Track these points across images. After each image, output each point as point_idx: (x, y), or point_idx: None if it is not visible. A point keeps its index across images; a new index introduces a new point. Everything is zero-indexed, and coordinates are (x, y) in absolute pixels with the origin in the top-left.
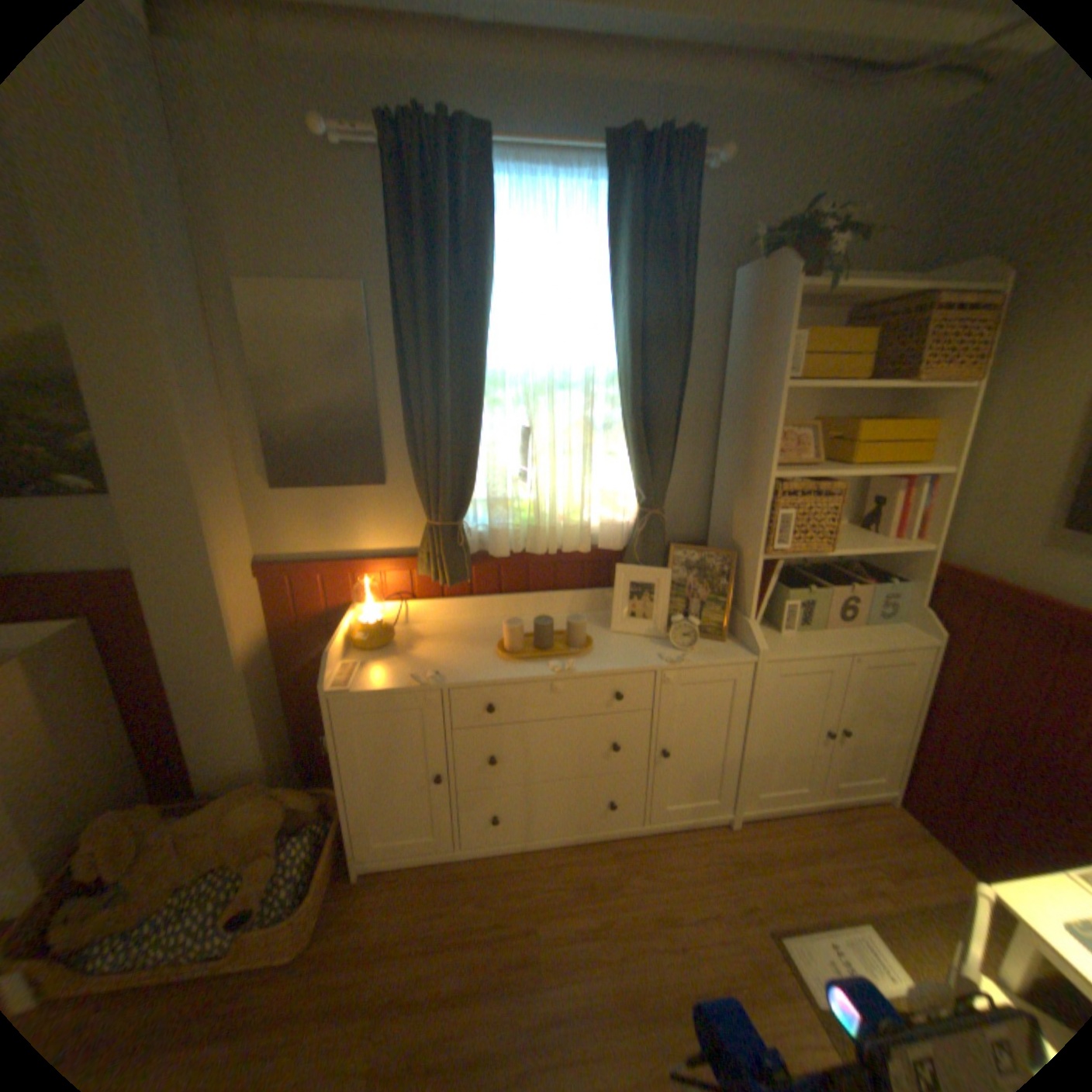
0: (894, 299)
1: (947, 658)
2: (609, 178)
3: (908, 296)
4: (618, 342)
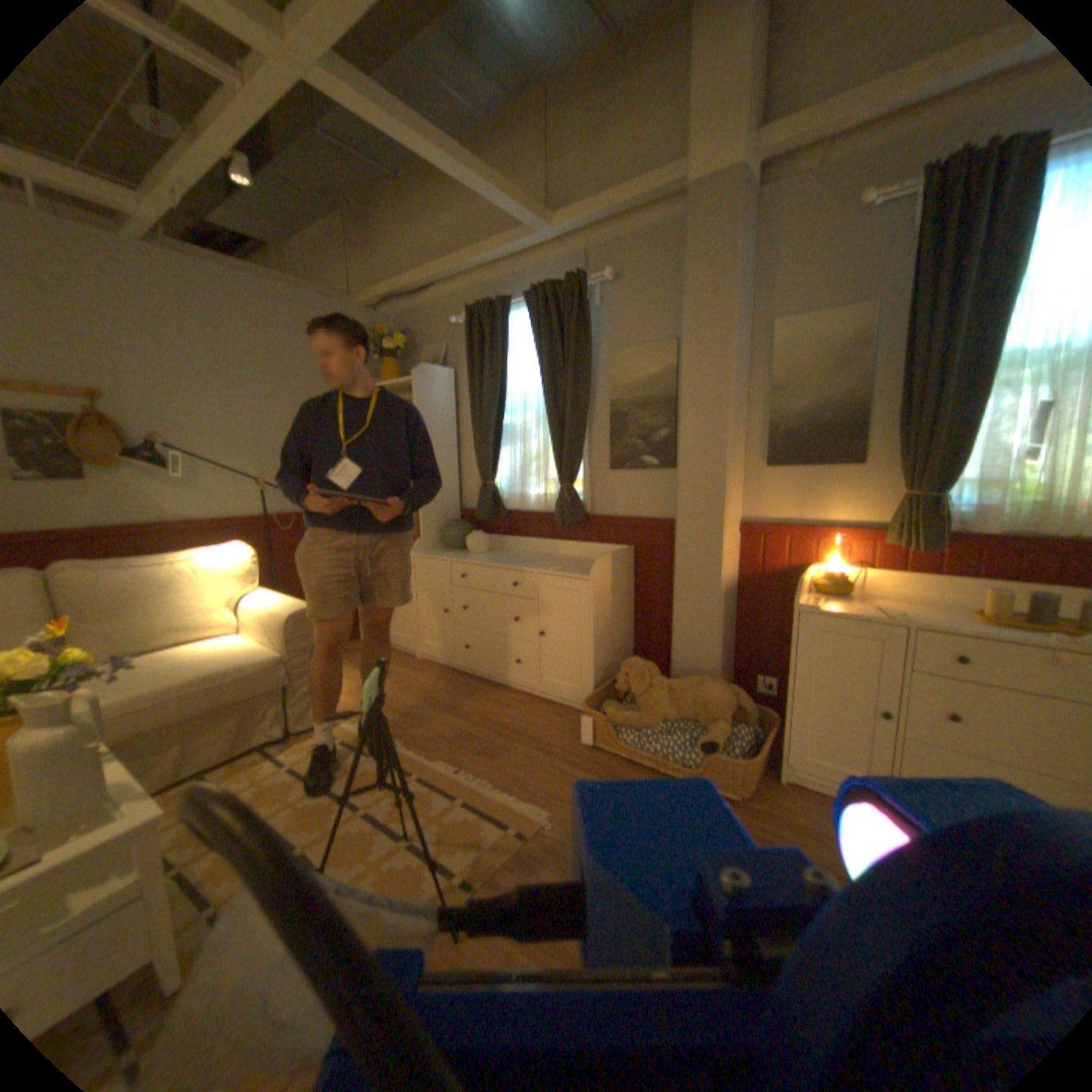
0: None
1: None
2: None
3: None
4: None
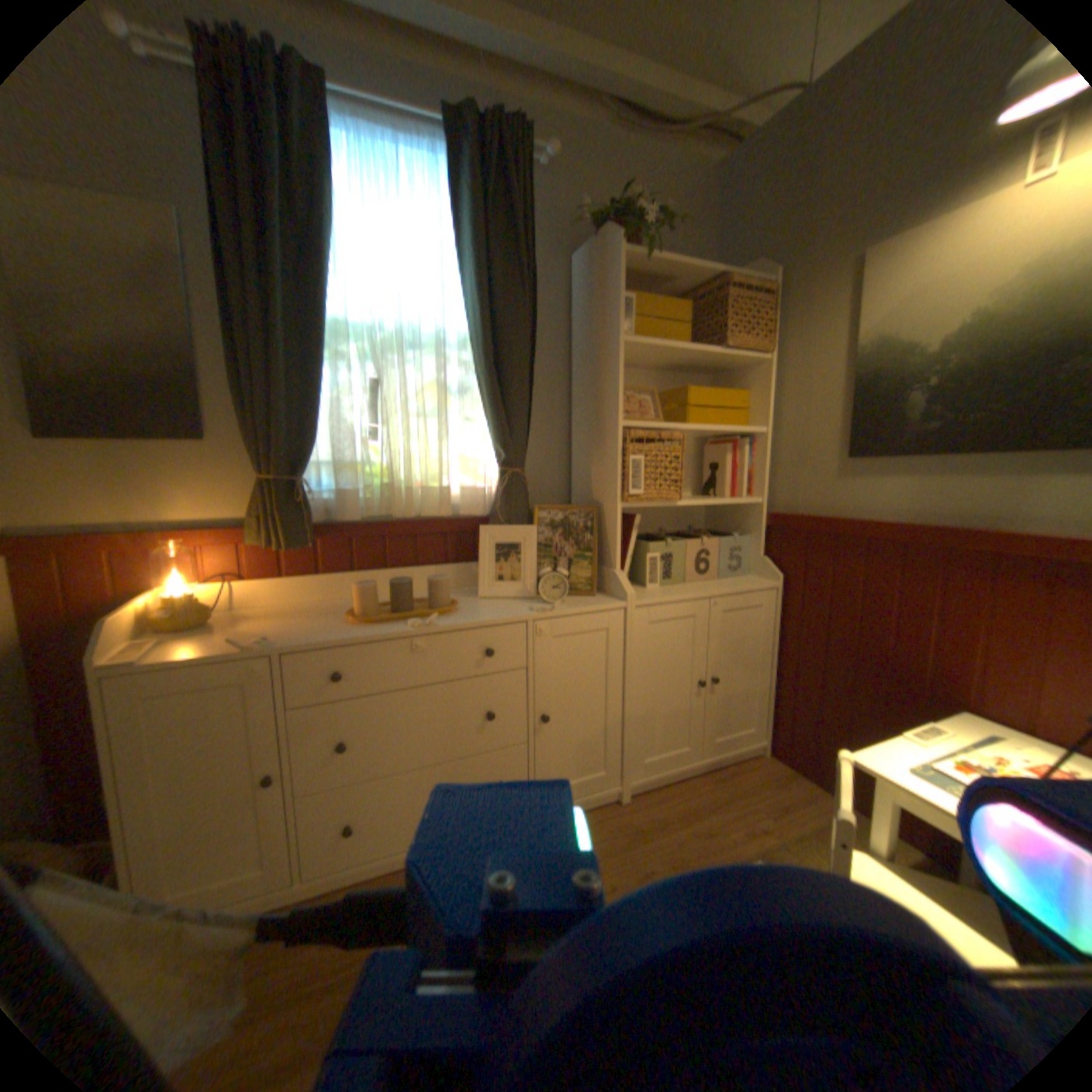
0: (700, 287)
1: (785, 598)
2: (449, 153)
3: (710, 282)
4: (468, 306)
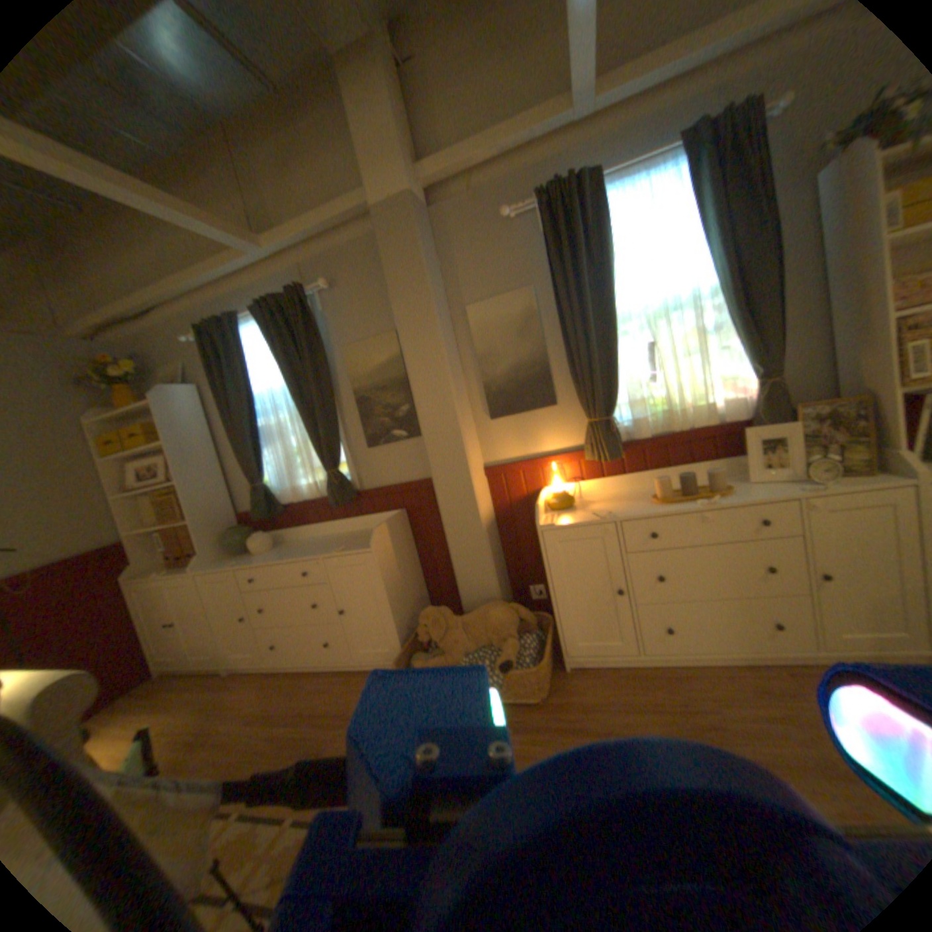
0: None
1: None
2: (687, 159)
3: None
4: (715, 263)
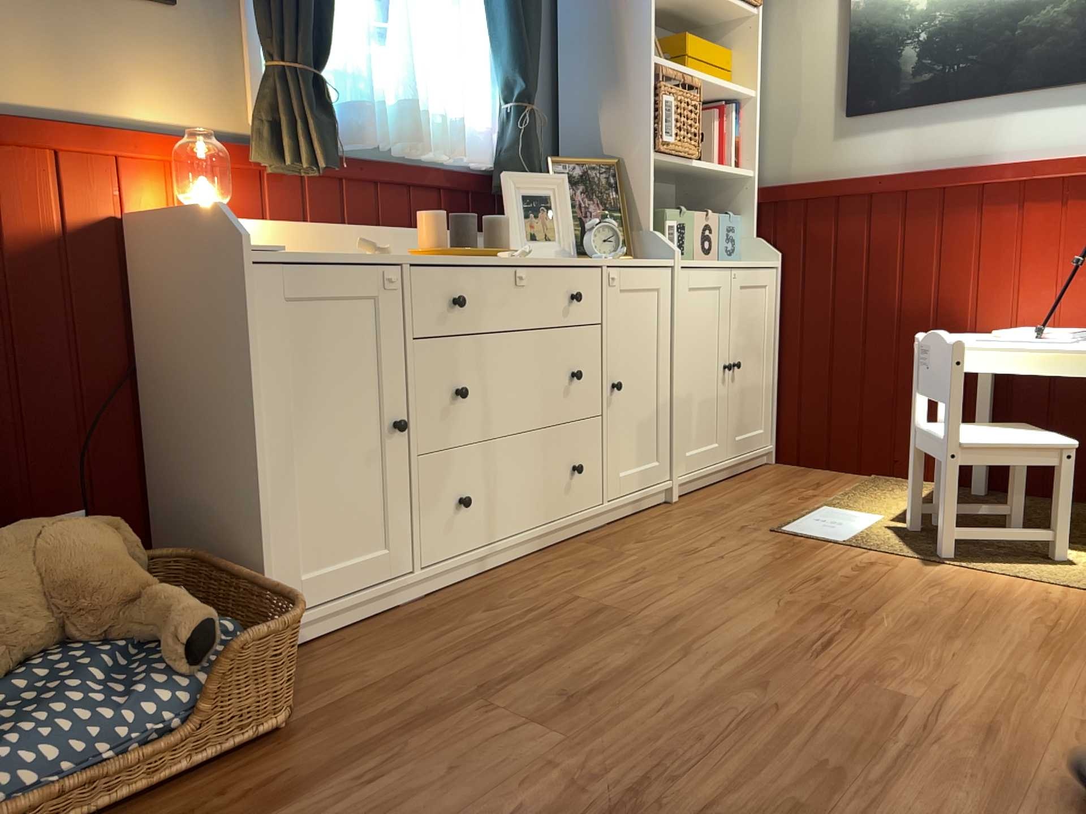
0: None
1: (783, 278)
2: None
3: None
4: None
